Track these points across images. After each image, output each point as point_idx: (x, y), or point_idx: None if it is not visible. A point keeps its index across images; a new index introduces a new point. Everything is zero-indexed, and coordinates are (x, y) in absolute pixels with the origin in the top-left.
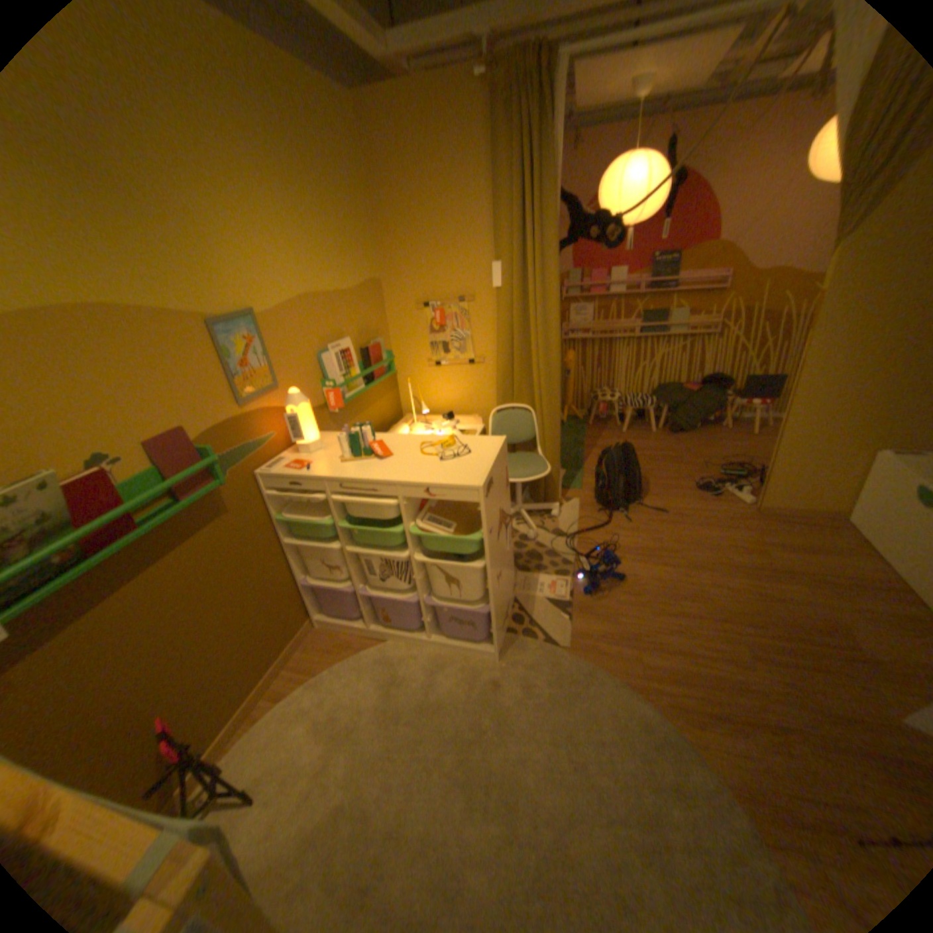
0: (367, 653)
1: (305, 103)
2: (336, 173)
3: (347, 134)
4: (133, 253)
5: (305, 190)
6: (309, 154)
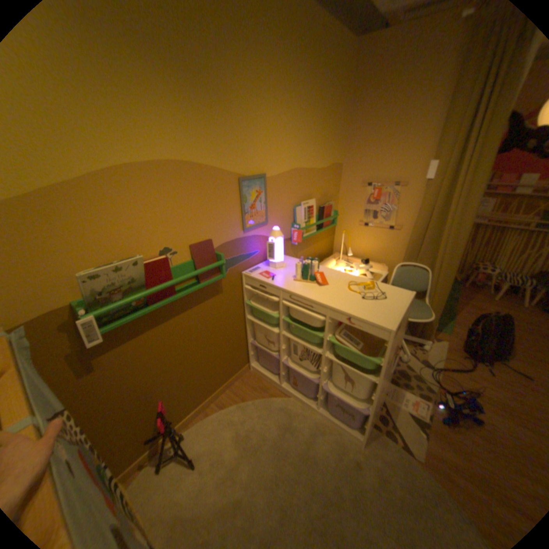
0: (277, 401)
1: (329, 45)
2: (335, 92)
3: (349, 66)
4: (212, 133)
5: (314, 102)
6: (323, 79)
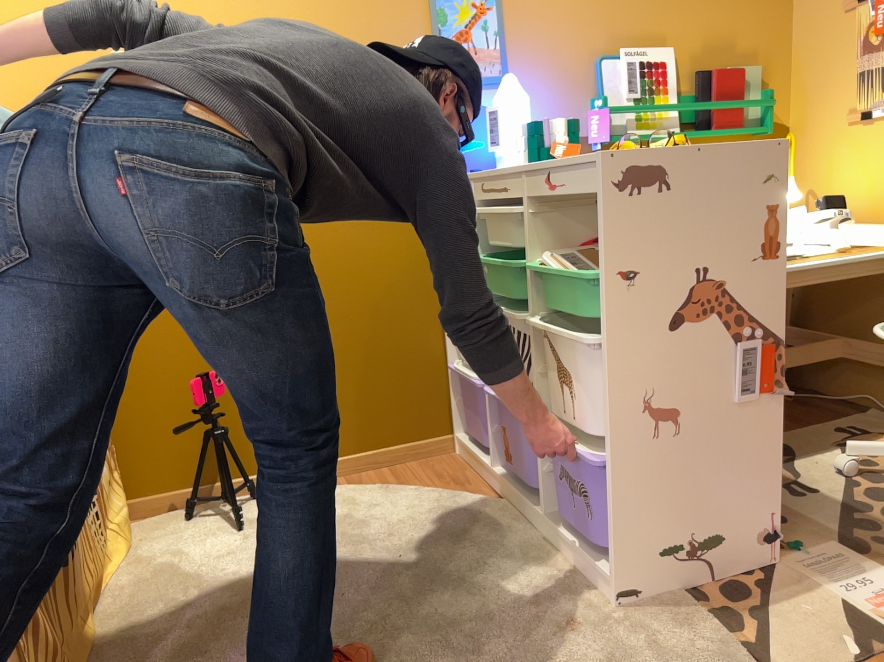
0: (470, 497)
1: None
2: None
3: None
4: None
5: None
6: None
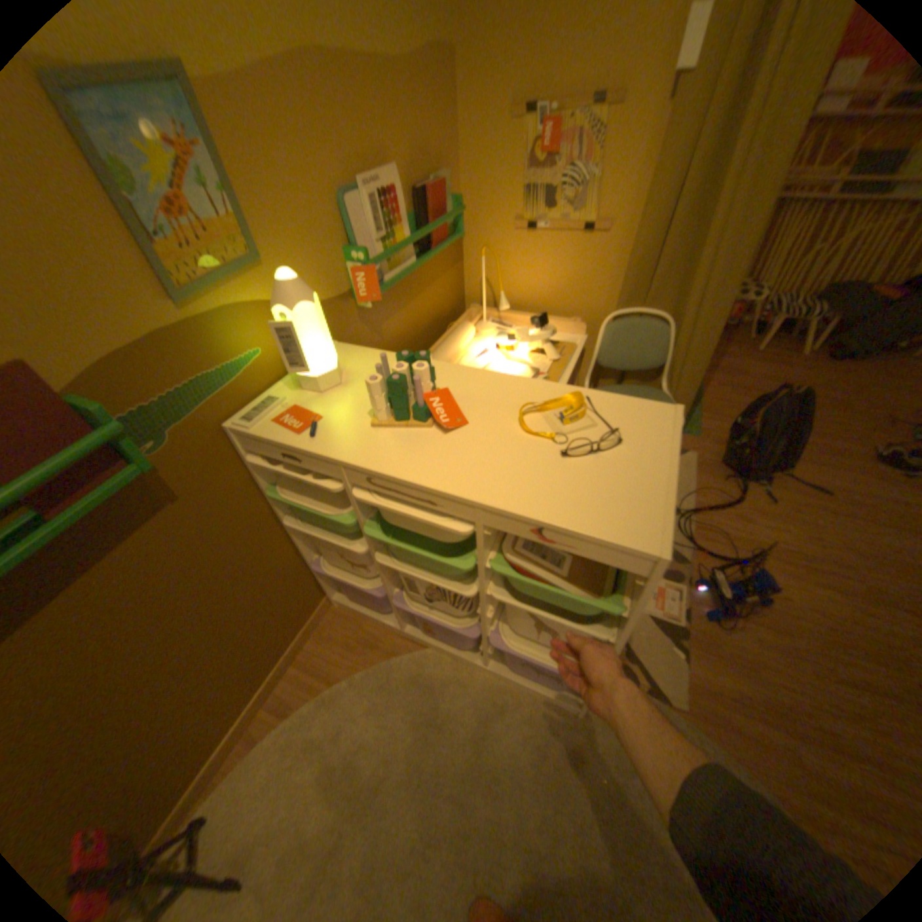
0: (399, 662)
1: None
2: None
3: None
4: None
5: None
6: None
